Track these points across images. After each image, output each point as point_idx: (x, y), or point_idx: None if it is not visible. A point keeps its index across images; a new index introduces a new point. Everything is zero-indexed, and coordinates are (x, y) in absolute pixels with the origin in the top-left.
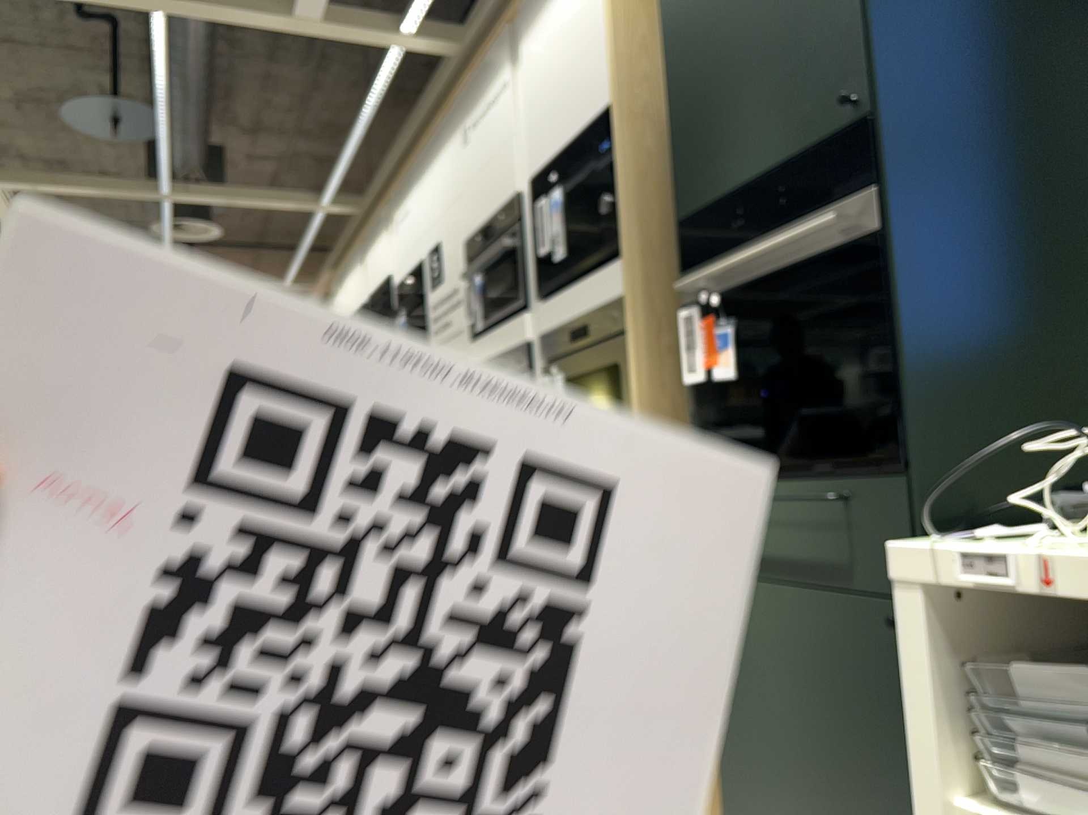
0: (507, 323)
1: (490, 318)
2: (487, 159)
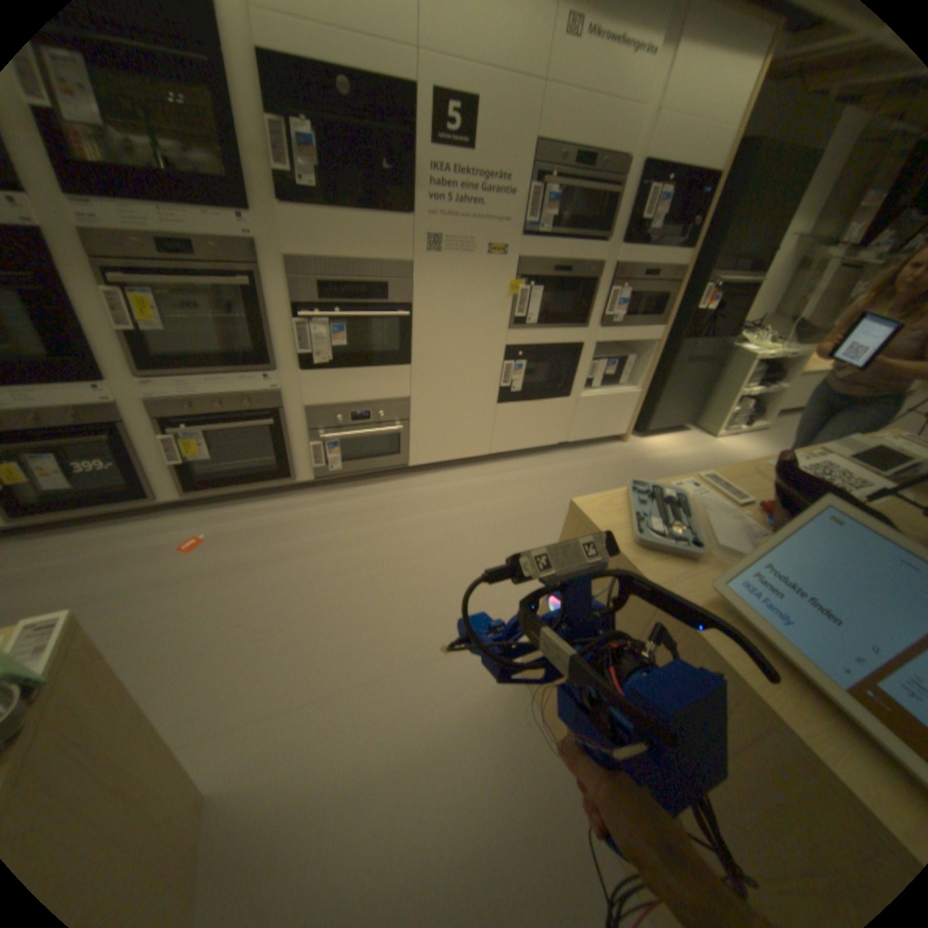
0: (577, 241)
1: (561, 230)
2: (601, 91)
